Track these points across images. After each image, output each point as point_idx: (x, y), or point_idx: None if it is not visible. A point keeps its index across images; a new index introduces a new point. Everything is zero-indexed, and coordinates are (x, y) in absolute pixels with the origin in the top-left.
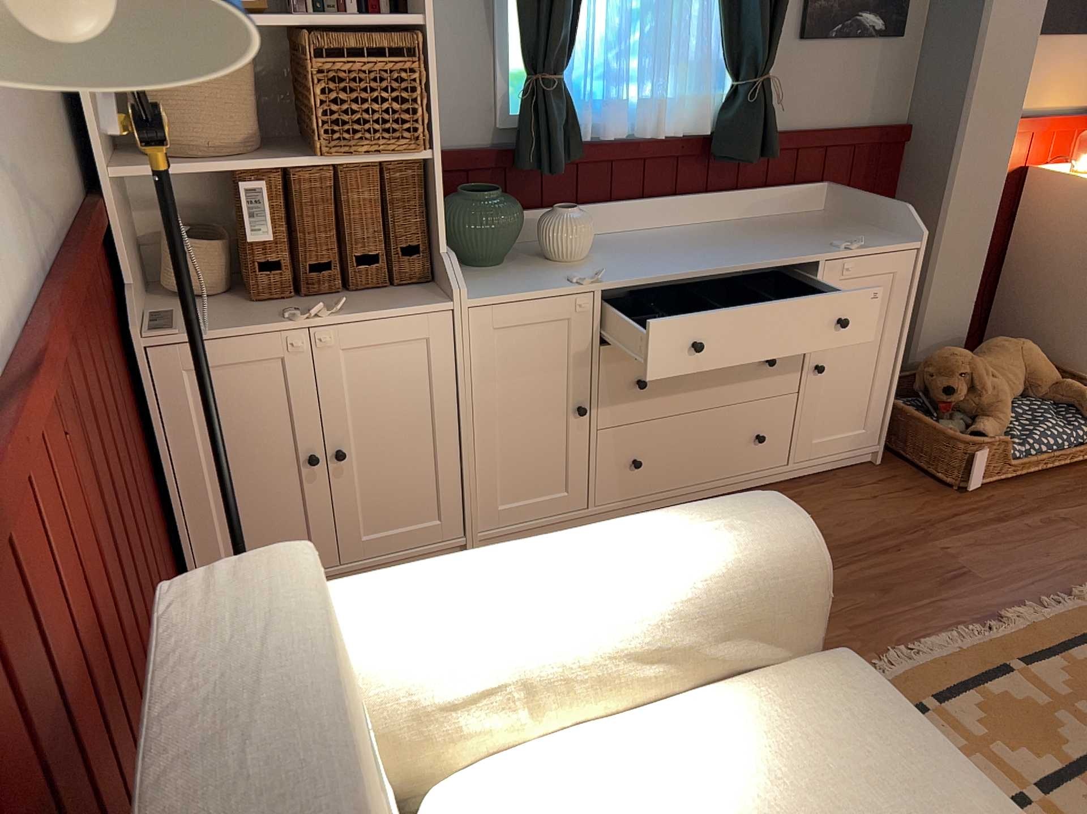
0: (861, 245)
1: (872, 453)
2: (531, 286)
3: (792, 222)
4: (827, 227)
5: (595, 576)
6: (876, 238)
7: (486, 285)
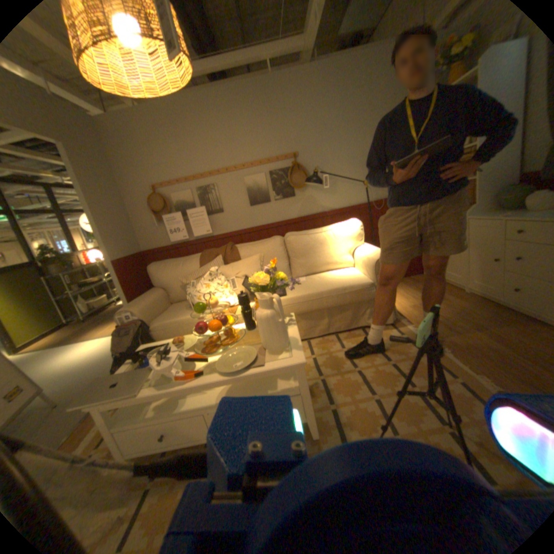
0: None
1: None
2: (491, 215)
3: None
4: None
5: (365, 249)
6: None
7: (486, 214)
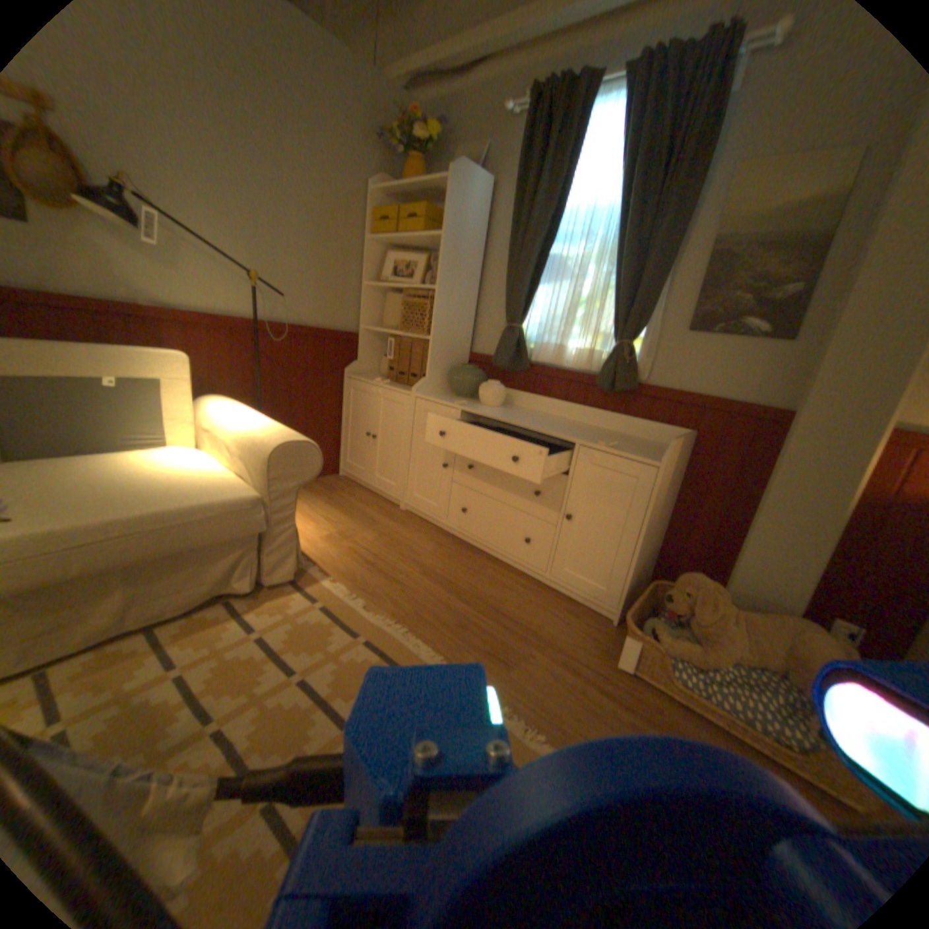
0: (617, 449)
1: (618, 618)
2: (443, 400)
3: (637, 441)
4: (643, 446)
5: (243, 420)
6: (645, 454)
7: (436, 396)
